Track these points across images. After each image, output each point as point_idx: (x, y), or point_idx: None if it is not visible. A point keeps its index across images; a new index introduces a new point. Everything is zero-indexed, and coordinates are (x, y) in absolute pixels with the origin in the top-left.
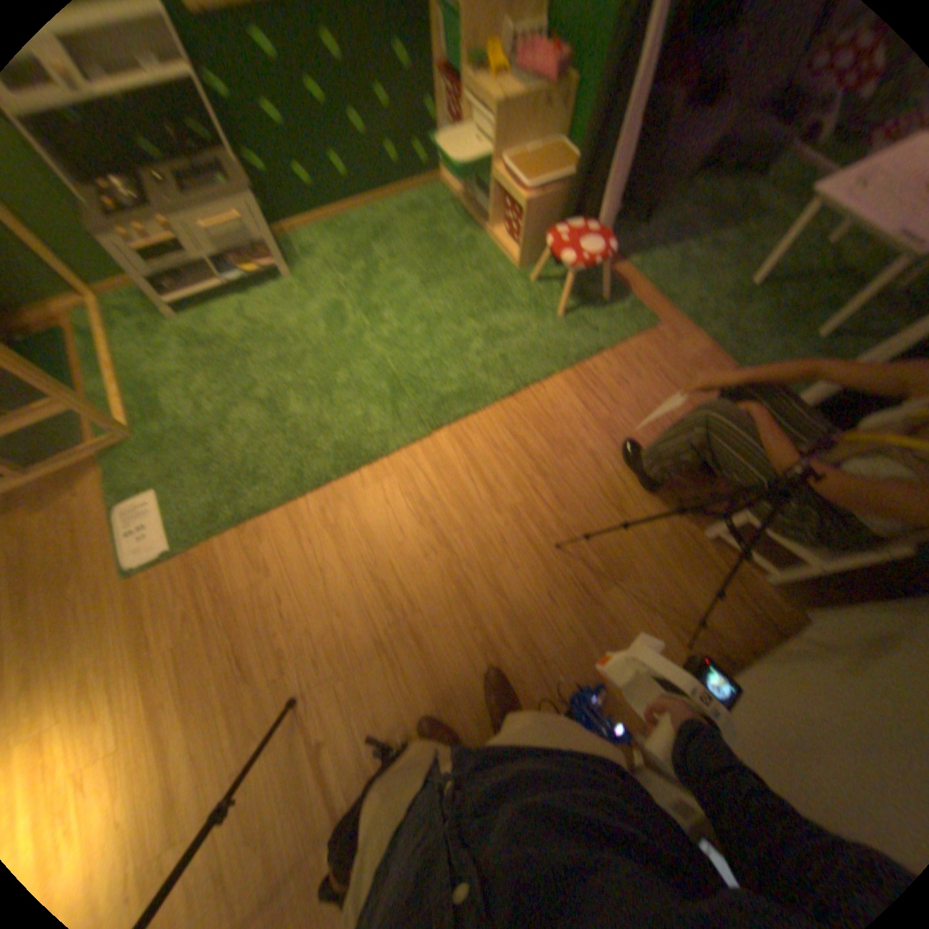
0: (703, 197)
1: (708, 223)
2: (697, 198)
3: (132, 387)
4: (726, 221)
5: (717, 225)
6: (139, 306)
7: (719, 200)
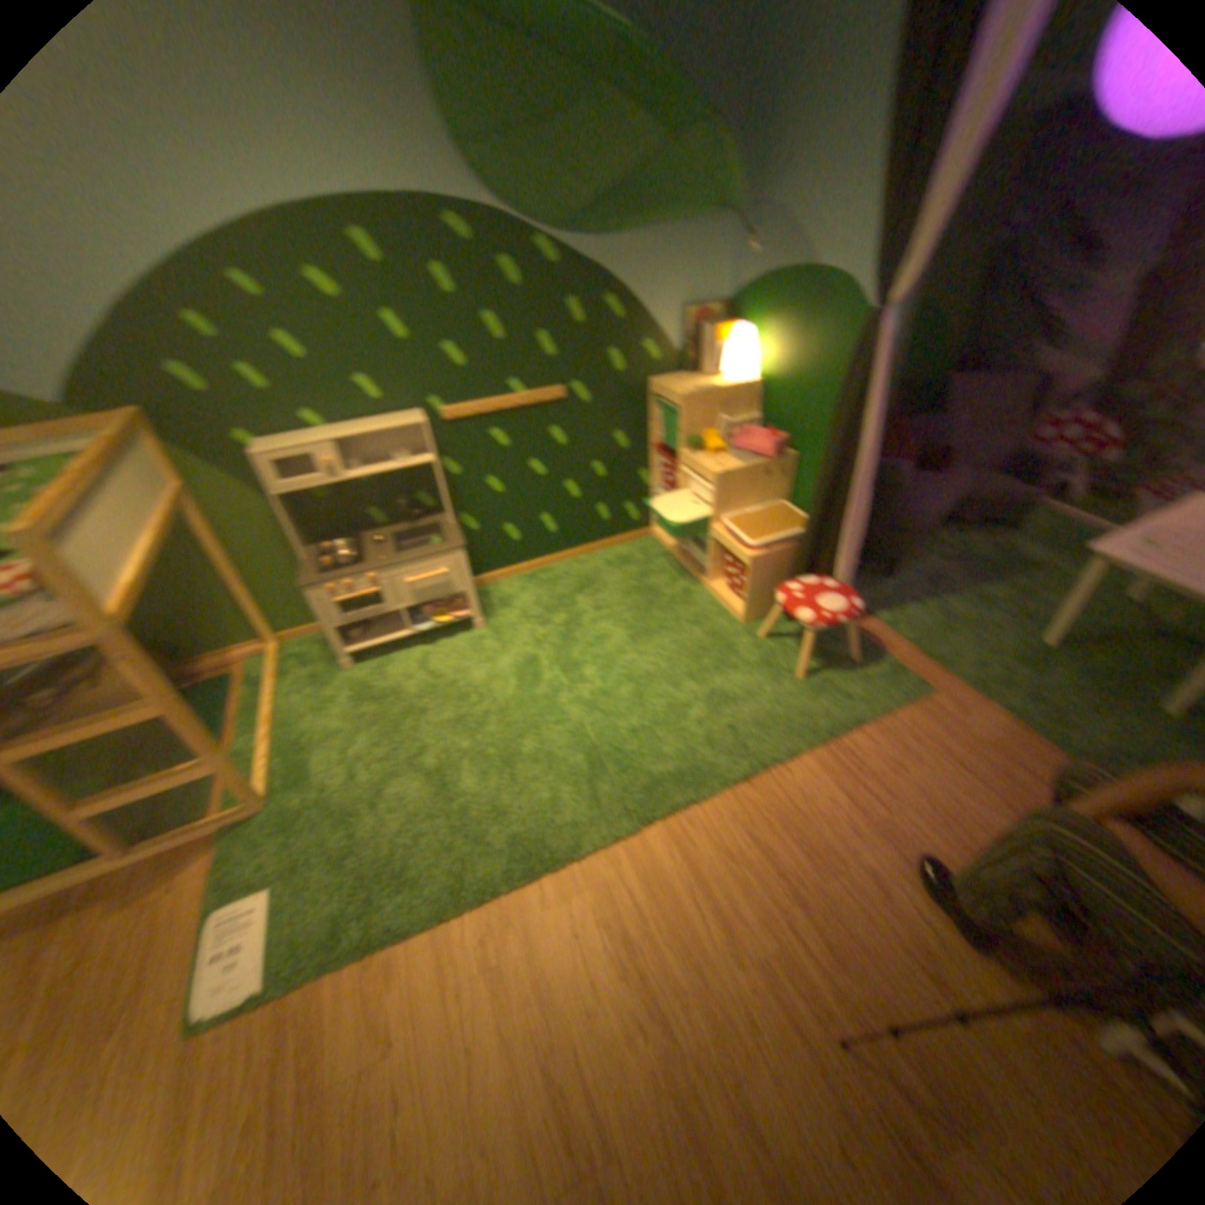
0: (950, 548)
1: (964, 575)
2: (943, 550)
3: (279, 746)
4: (987, 573)
5: (976, 577)
6: (314, 653)
7: (971, 551)
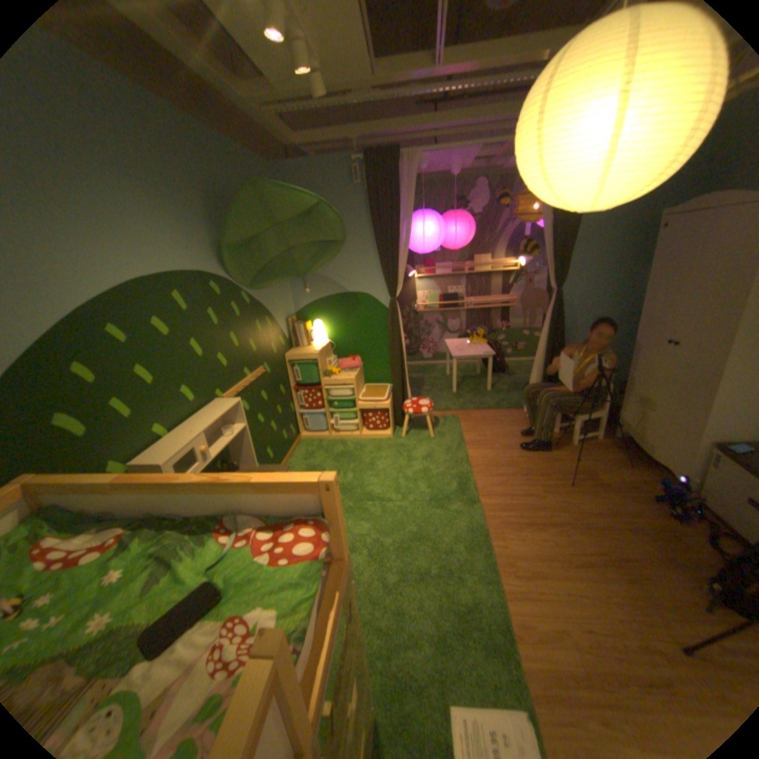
0: None
1: (413, 389)
2: None
3: None
4: (416, 386)
5: (416, 388)
6: None
7: None
